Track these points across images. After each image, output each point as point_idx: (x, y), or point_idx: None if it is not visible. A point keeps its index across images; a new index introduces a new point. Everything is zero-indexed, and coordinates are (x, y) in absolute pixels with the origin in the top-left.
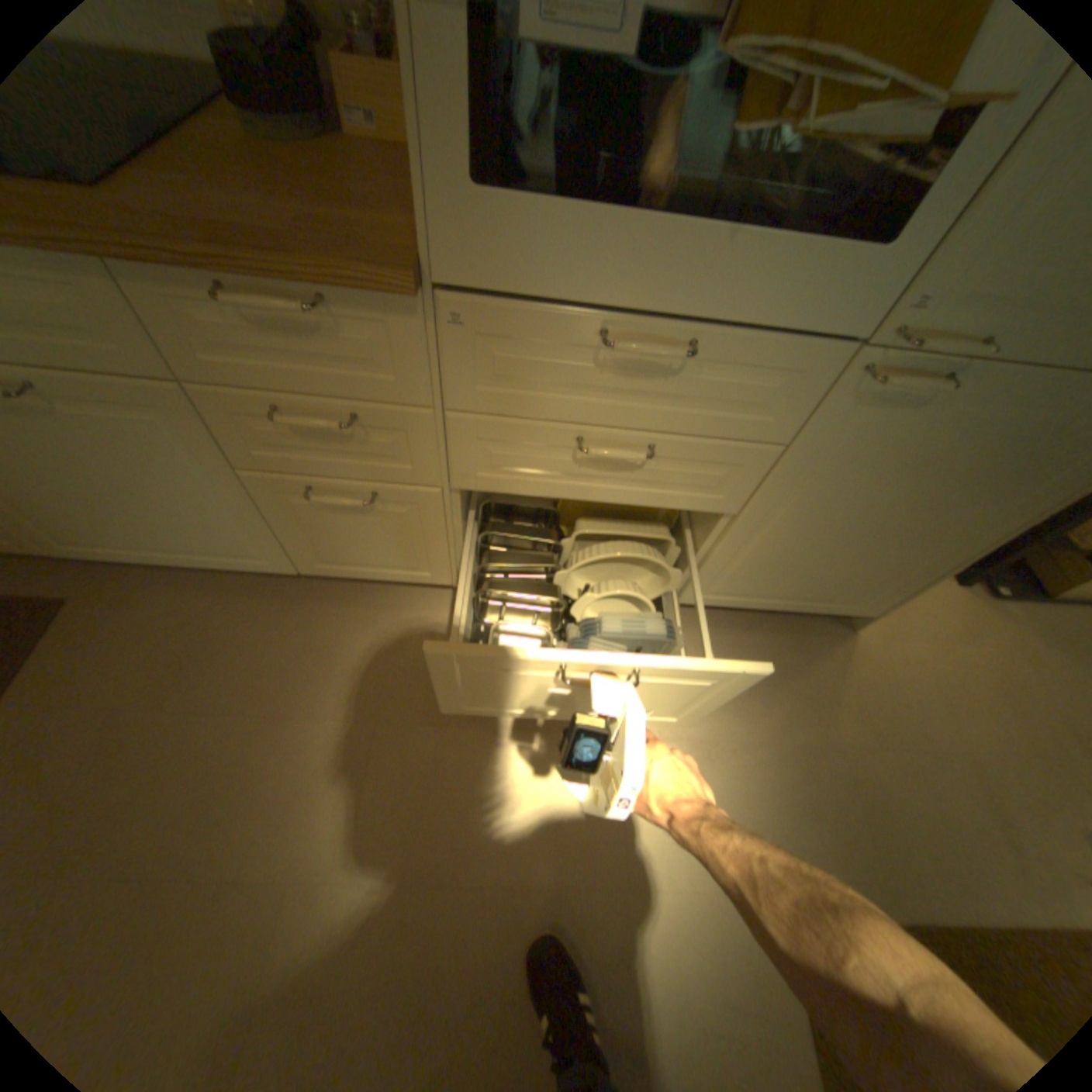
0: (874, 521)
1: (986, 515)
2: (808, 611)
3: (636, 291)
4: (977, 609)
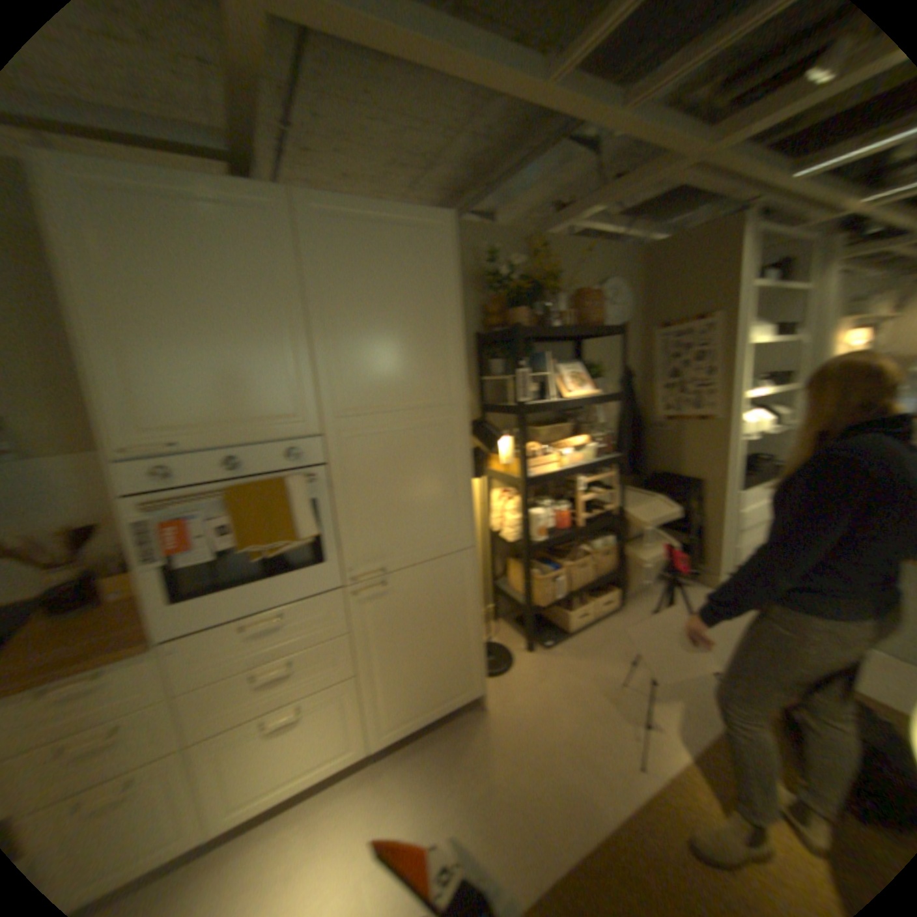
0: (415, 644)
1: (455, 618)
2: (454, 714)
3: (240, 611)
4: (539, 660)
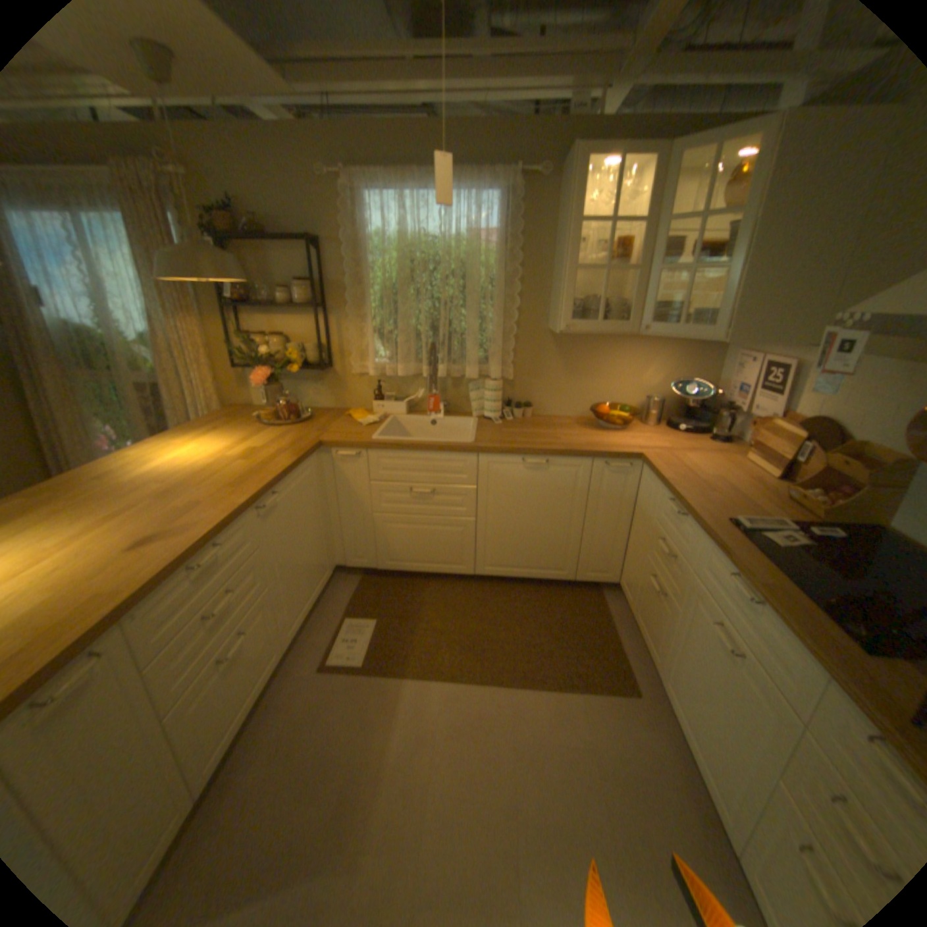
0: None
1: None
2: None
3: None
4: None
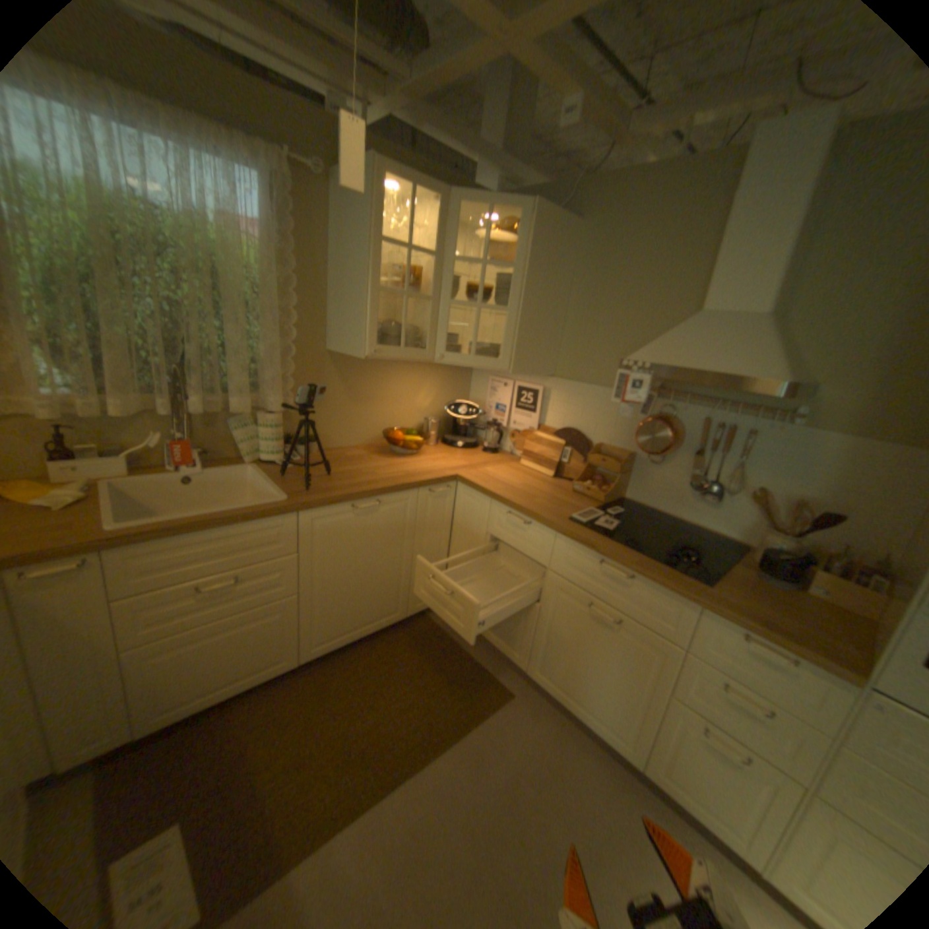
0: None
1: None
2: None
3: None
4: None
